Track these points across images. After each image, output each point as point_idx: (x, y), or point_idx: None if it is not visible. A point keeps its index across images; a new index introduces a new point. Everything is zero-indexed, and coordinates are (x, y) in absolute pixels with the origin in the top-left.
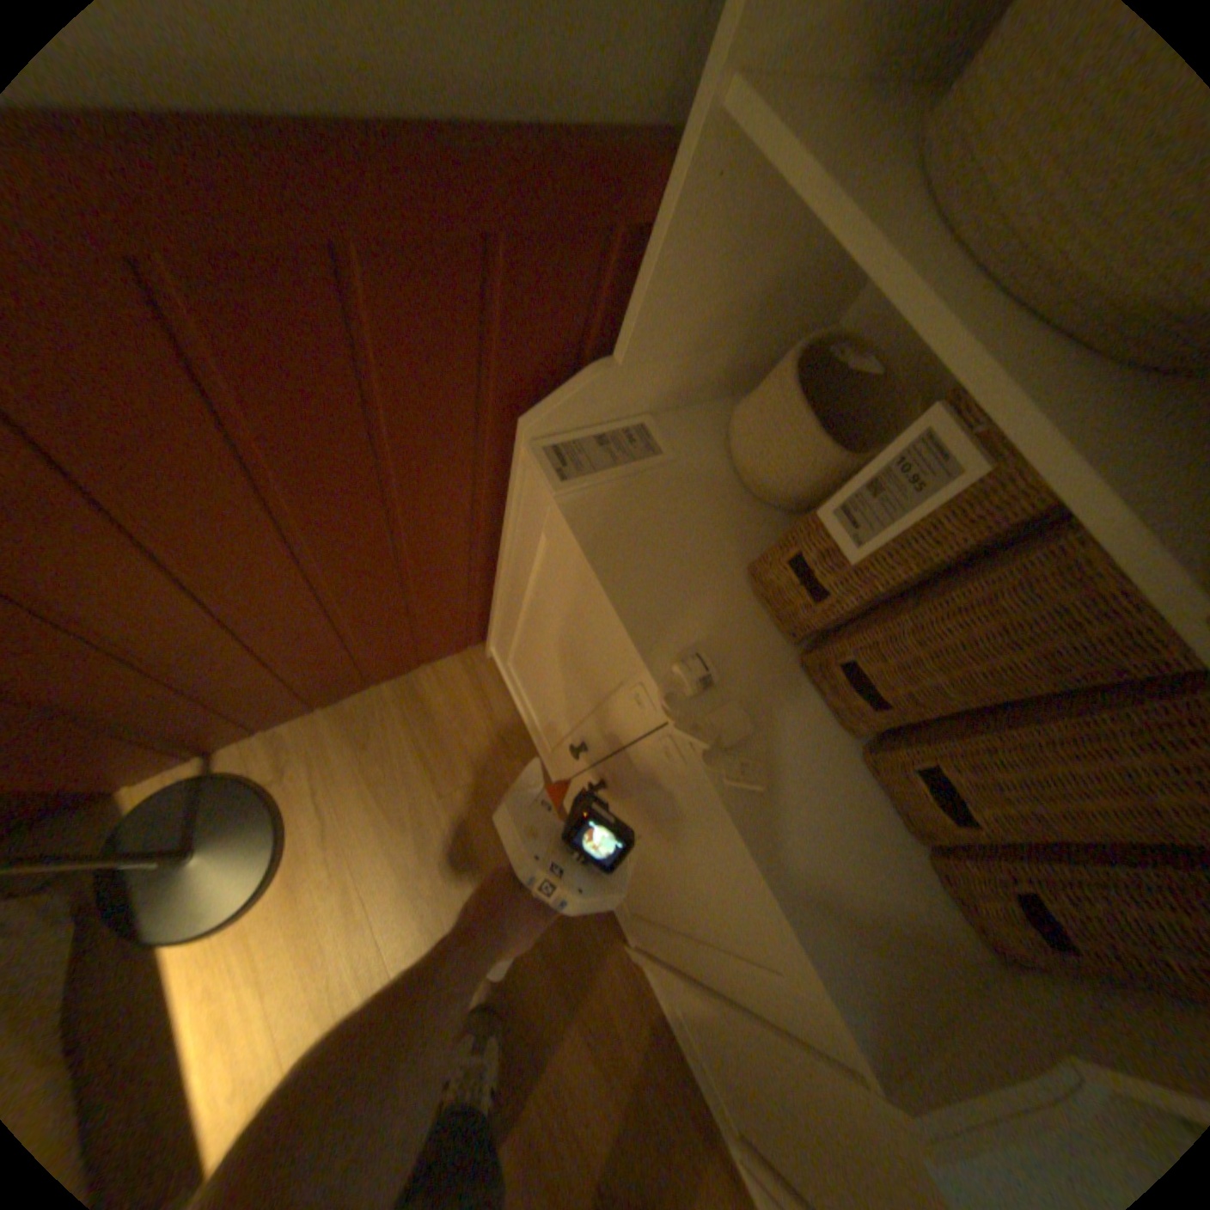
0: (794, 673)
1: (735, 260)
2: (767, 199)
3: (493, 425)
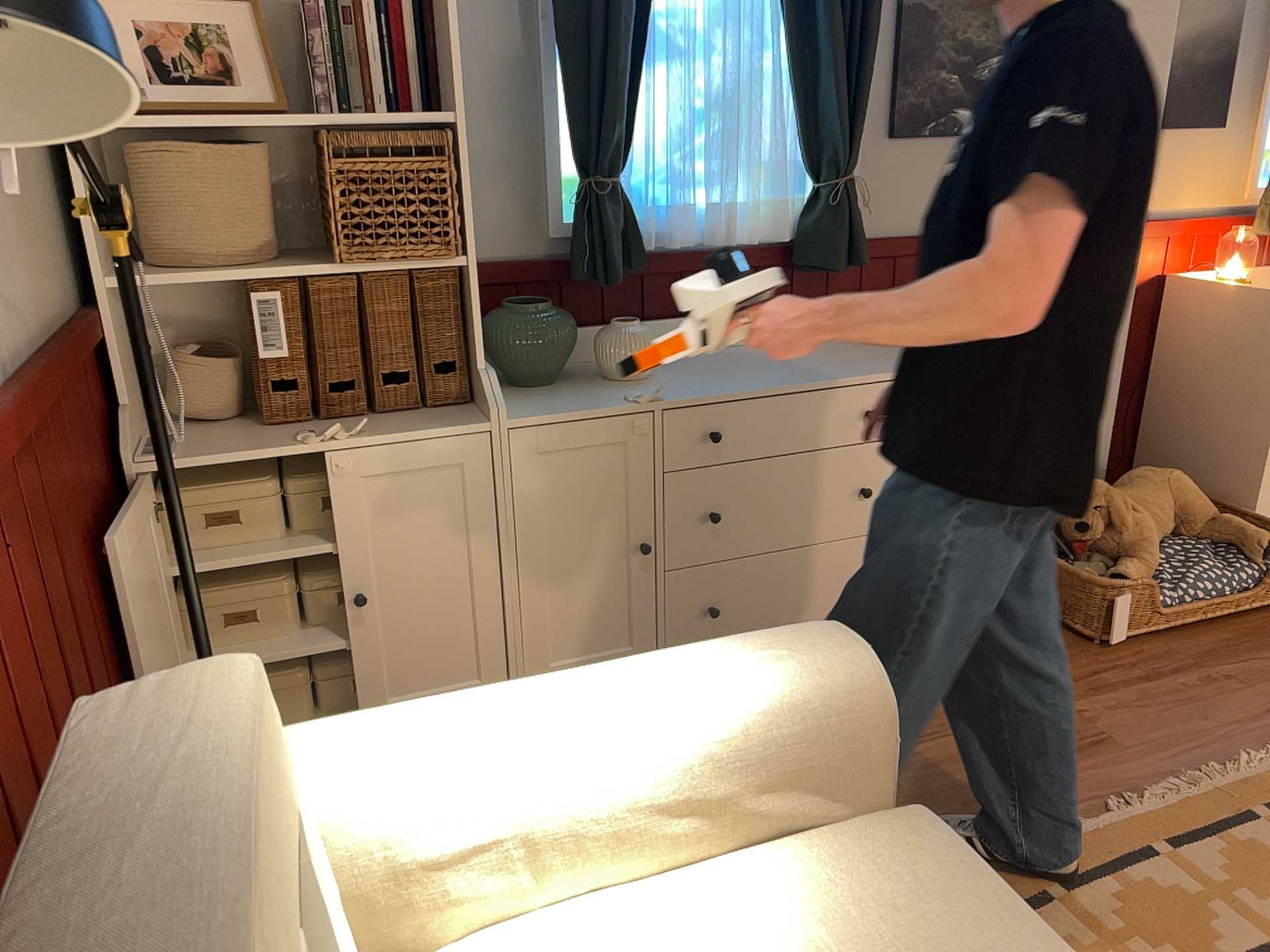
0: (320, 424)
1: (123, 342)
2: (118, 317)
3: (103, 474)
